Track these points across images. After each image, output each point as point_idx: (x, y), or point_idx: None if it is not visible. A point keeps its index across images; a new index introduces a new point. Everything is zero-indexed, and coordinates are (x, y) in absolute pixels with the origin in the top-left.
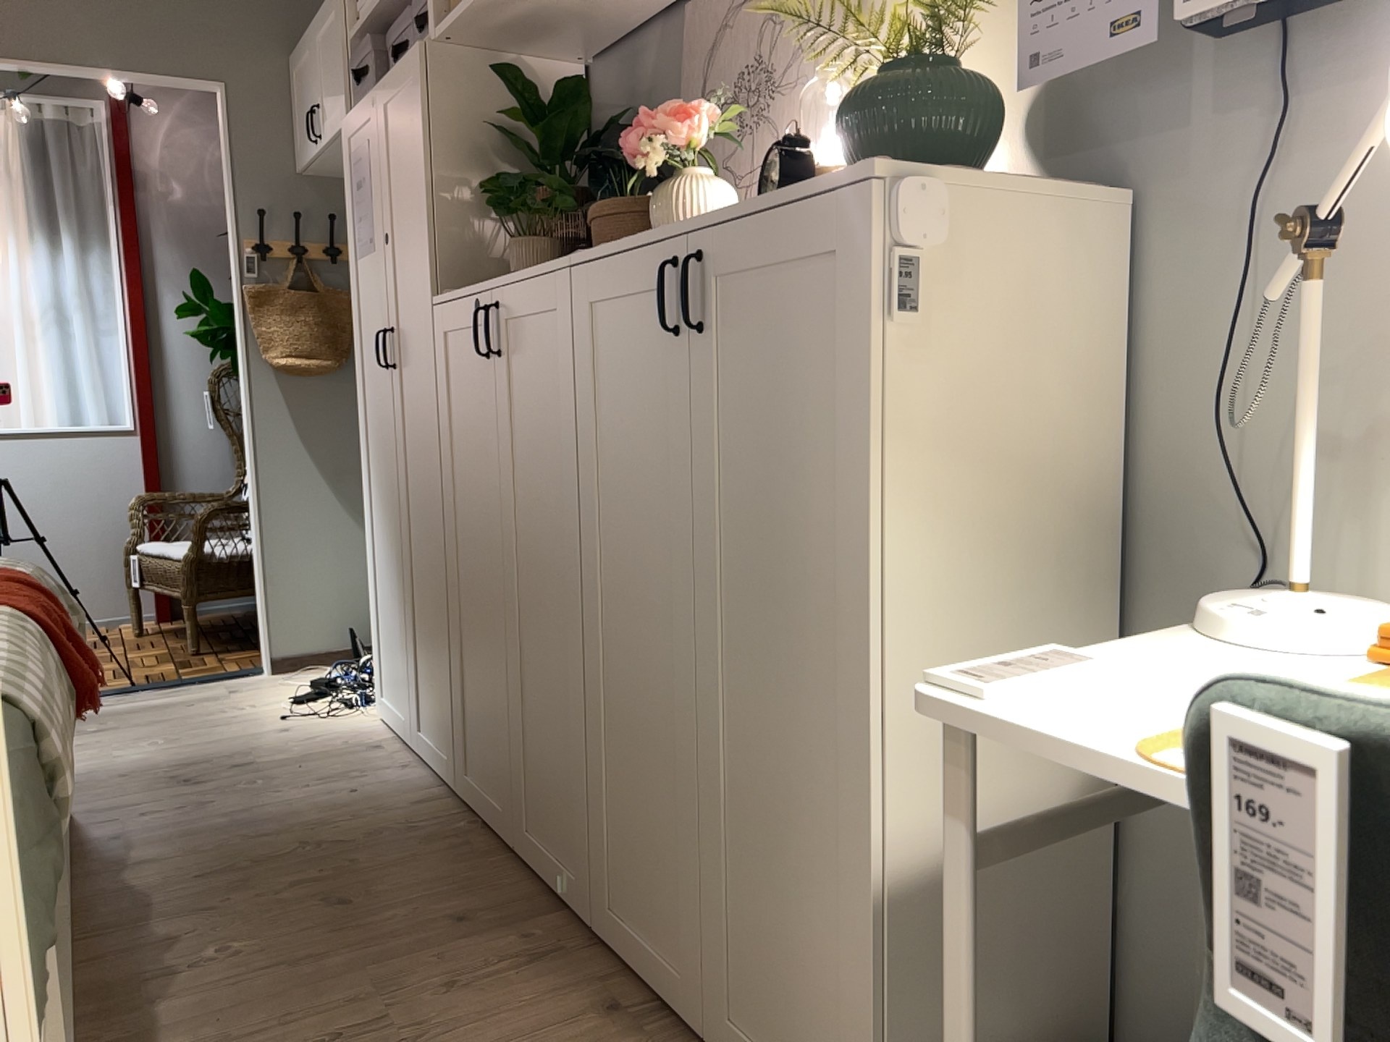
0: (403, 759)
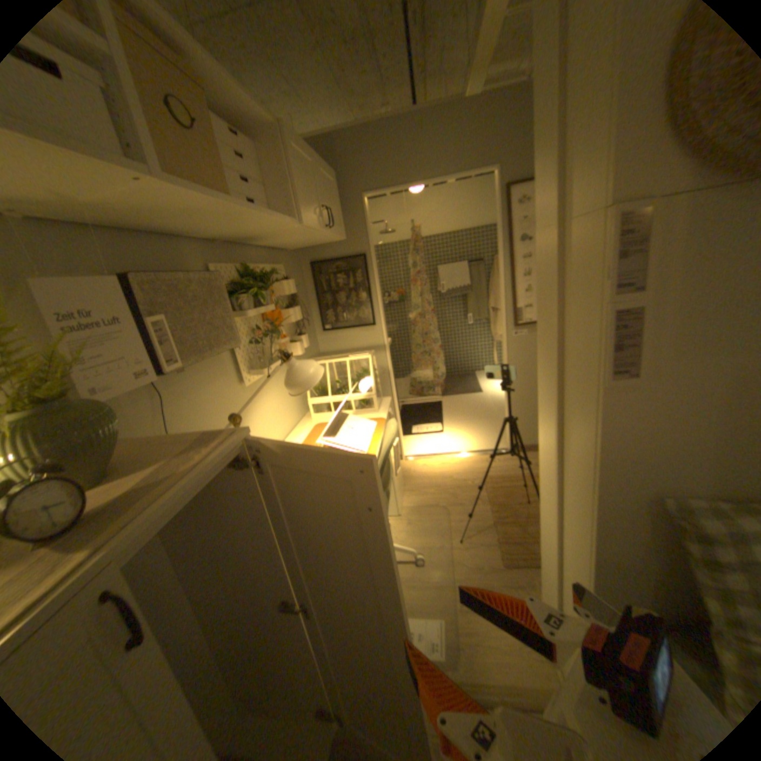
0: None
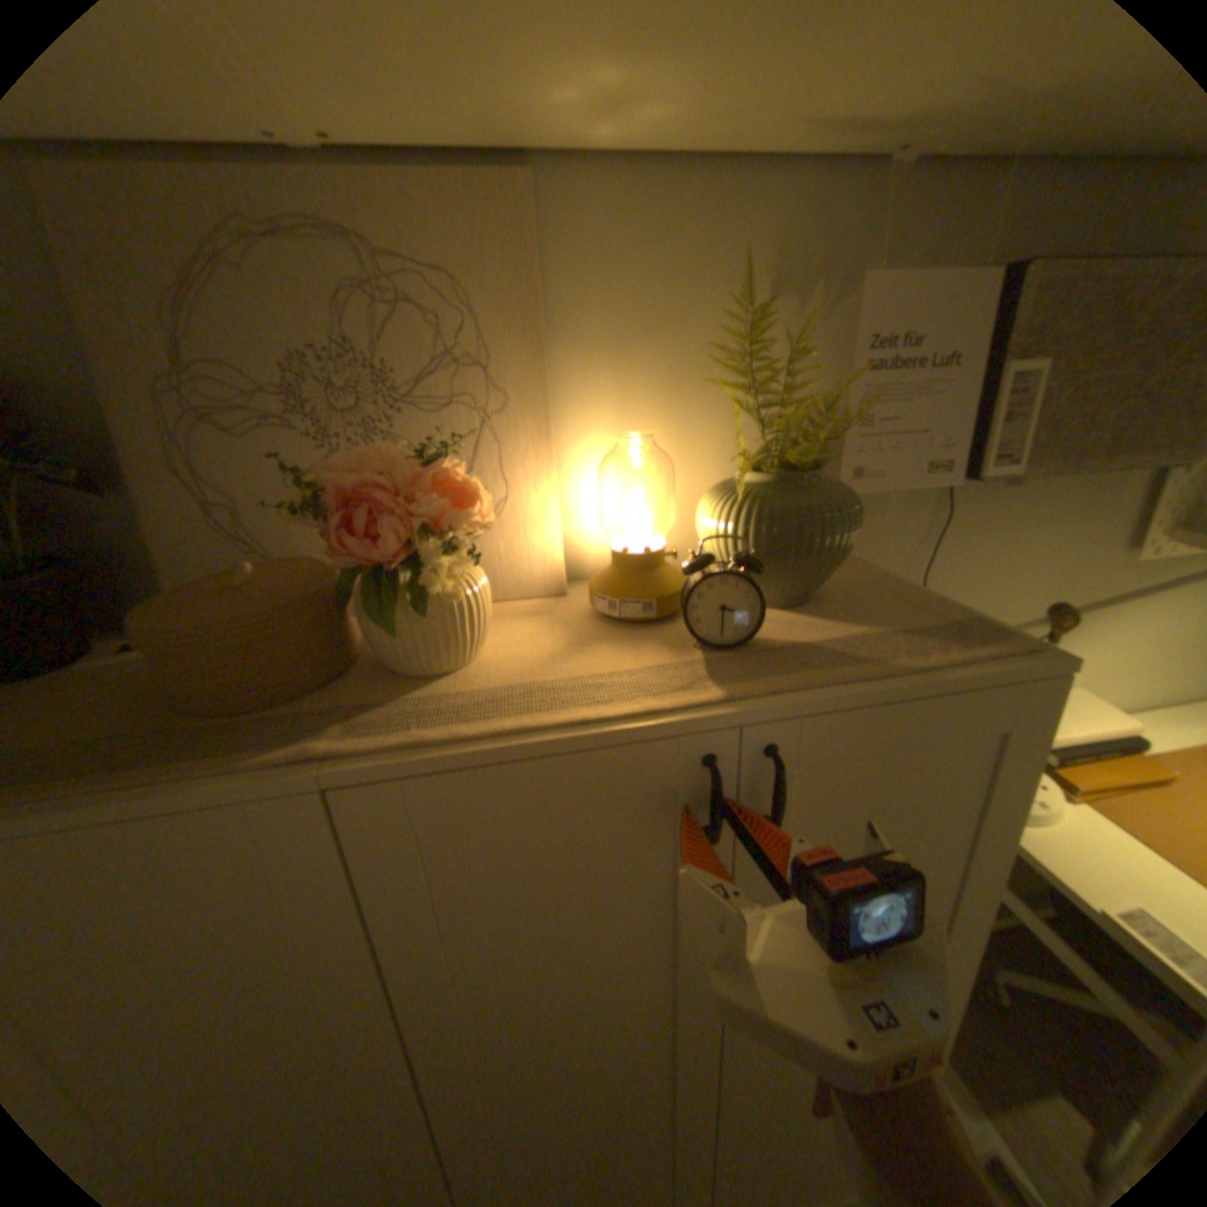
0: None
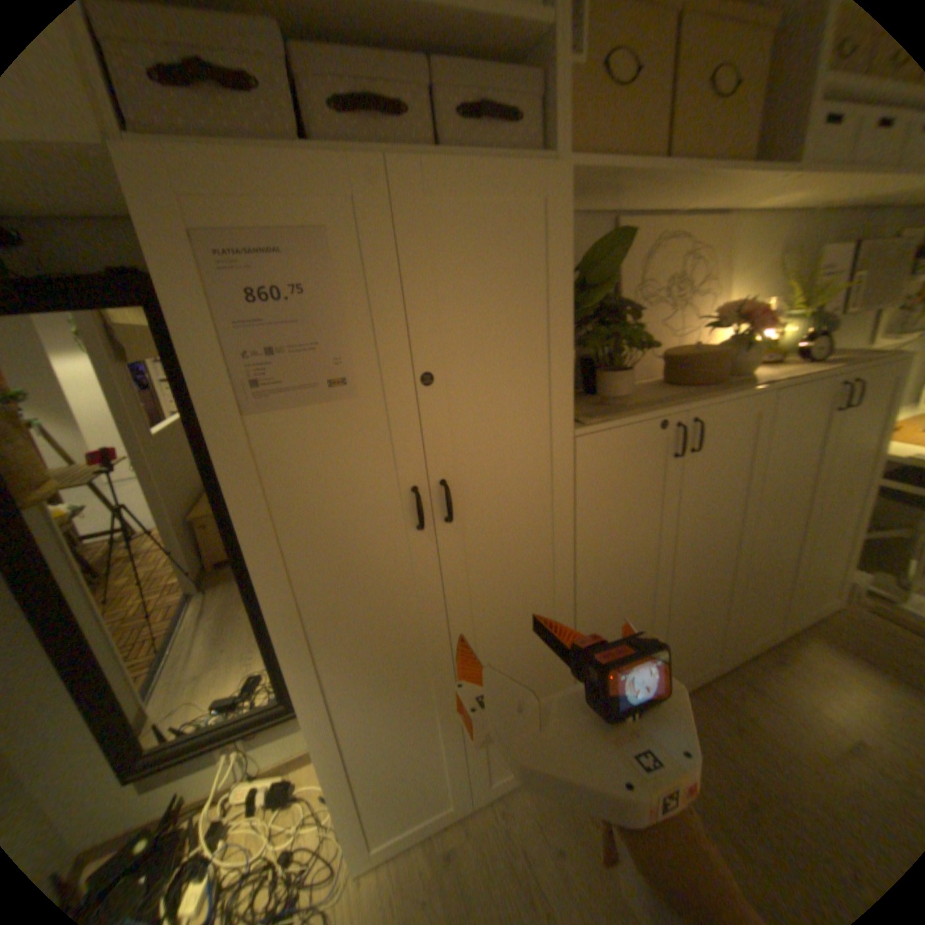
0: (482, 821)
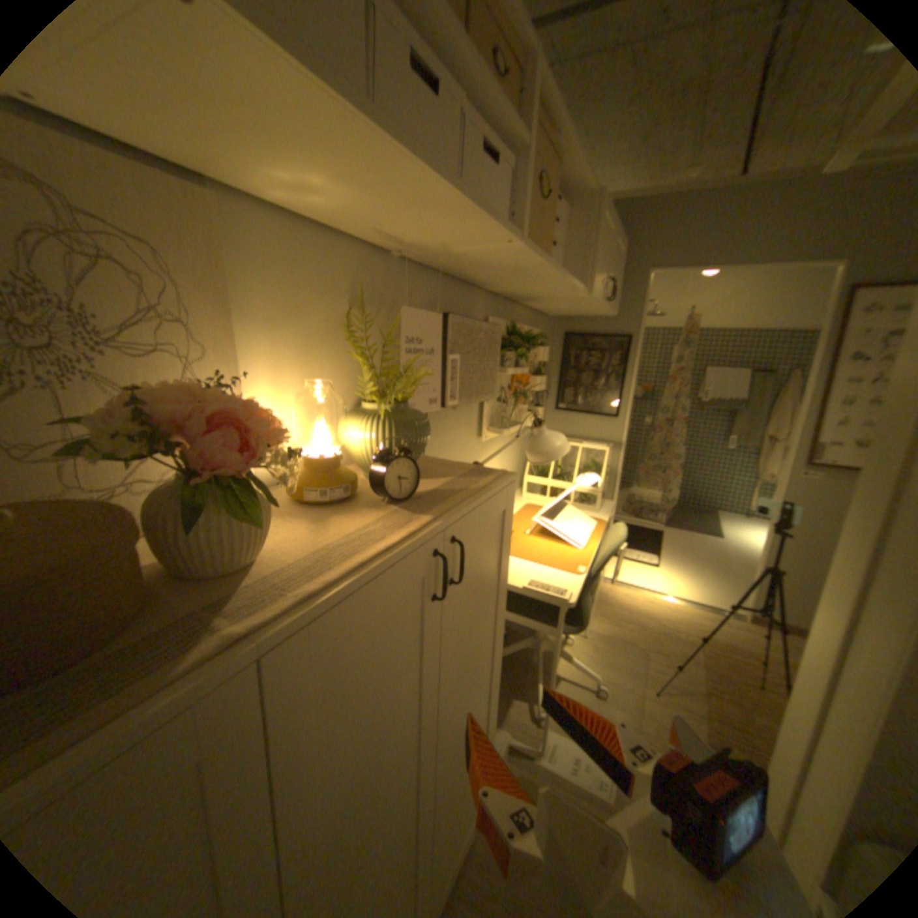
0: None
